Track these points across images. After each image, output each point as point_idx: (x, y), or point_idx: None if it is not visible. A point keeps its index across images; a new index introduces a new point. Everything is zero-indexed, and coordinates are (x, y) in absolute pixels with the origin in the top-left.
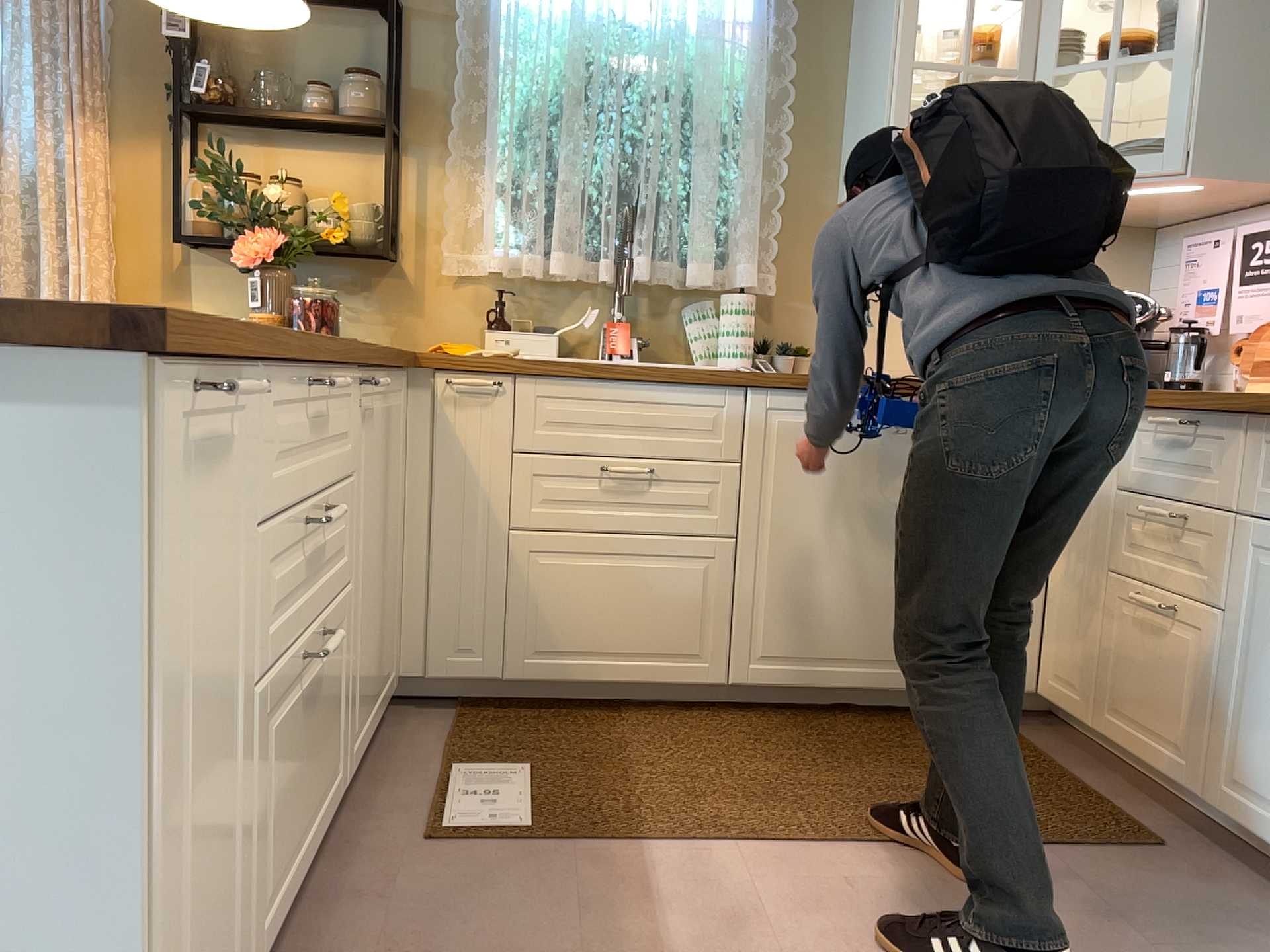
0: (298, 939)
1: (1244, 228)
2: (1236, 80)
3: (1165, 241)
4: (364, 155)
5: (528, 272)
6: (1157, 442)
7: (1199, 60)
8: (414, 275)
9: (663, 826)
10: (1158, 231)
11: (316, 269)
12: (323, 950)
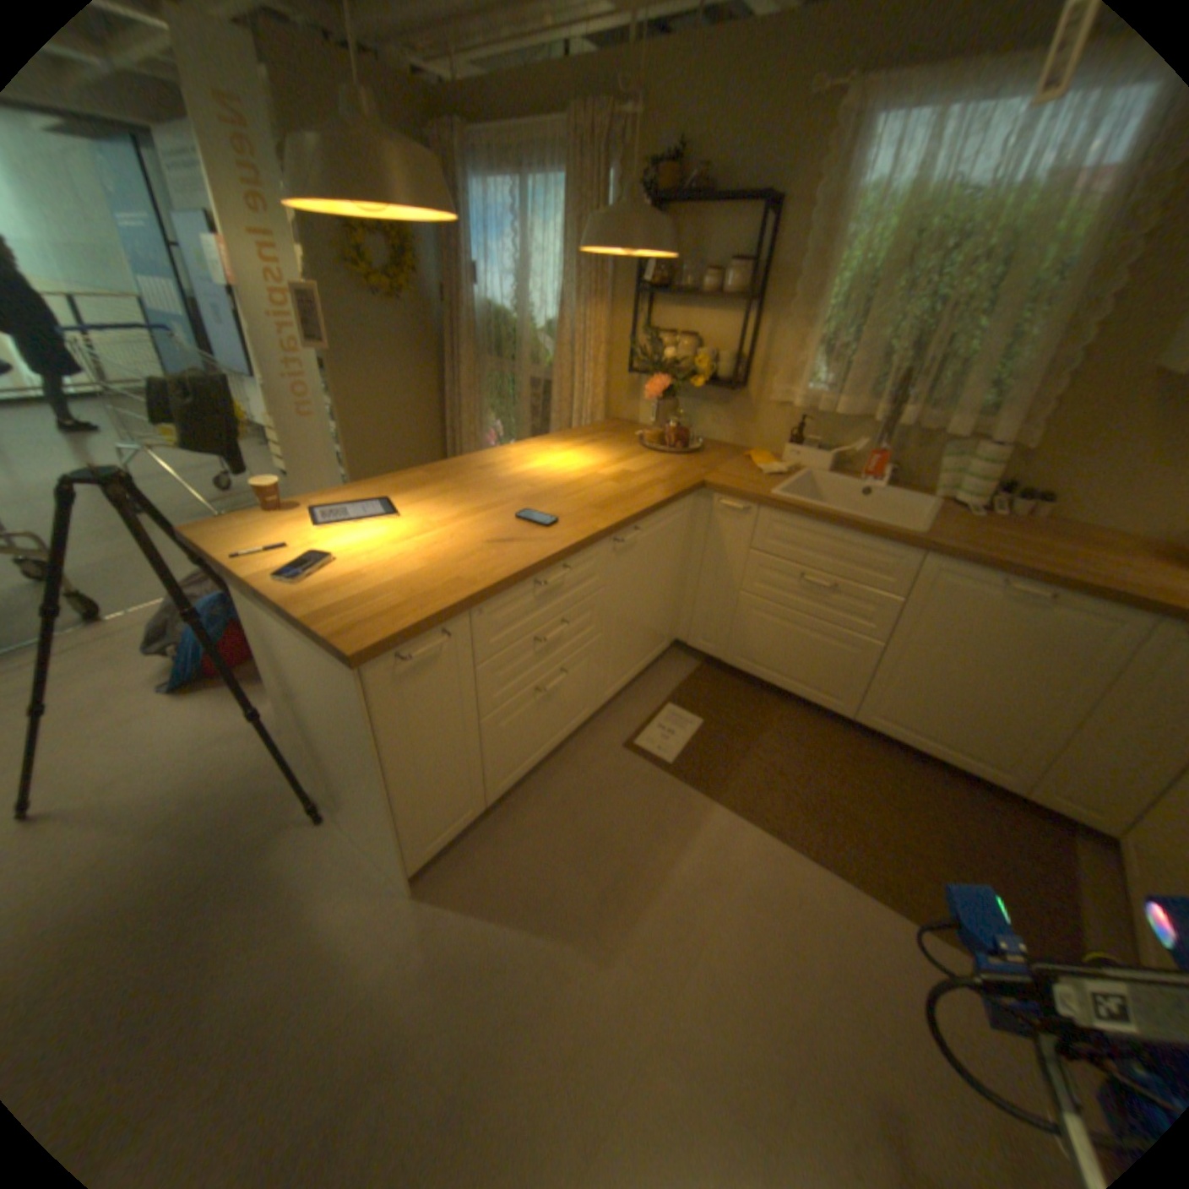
0: (546, 774)
1: None
2: None
3: None
4: (737, 314)
5: (821, 409)
6: None
7: None
8: (753, 398)
9: (738, 798)
10: None
11: (699, 389)
12: (550, 785)
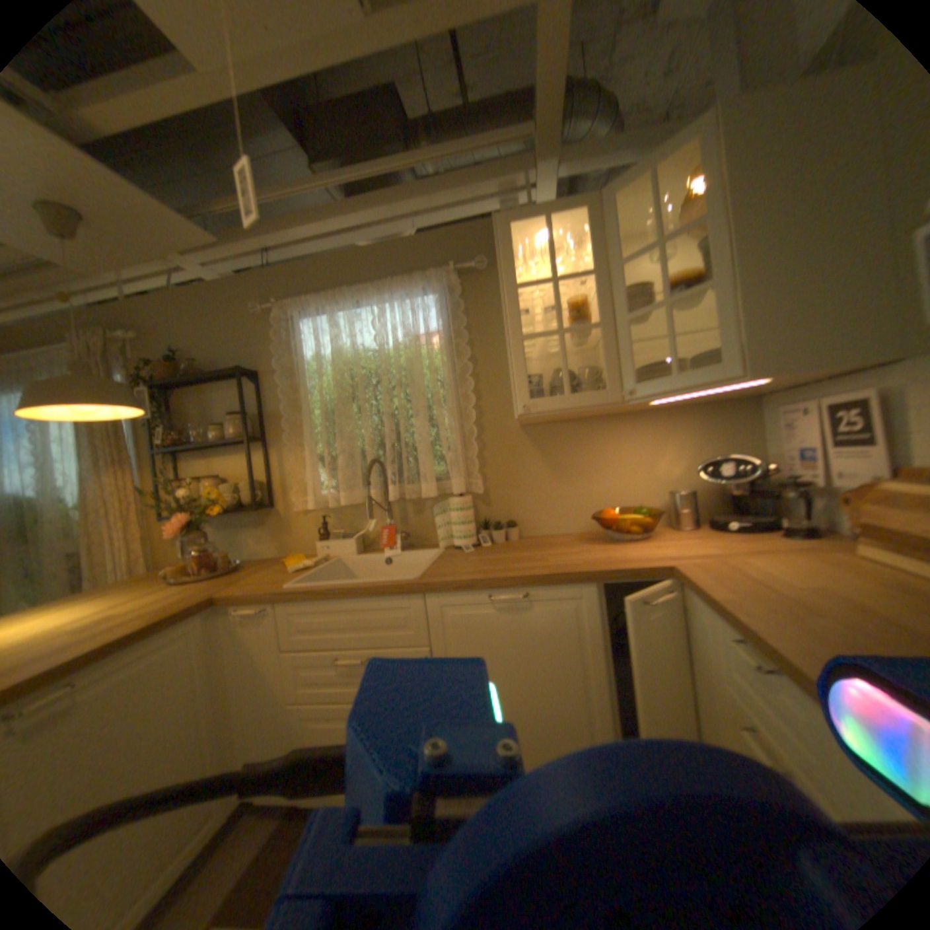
0: None
1: (826, 400)
2: (777, 290)
3: (770, 406)
4: (249, 452)
5: (331, 506)
6: (748, 662)
7: (739, 282)
8: (283, 512)
9: None
10: (762, 398)
11: (235, 517)
12: None
